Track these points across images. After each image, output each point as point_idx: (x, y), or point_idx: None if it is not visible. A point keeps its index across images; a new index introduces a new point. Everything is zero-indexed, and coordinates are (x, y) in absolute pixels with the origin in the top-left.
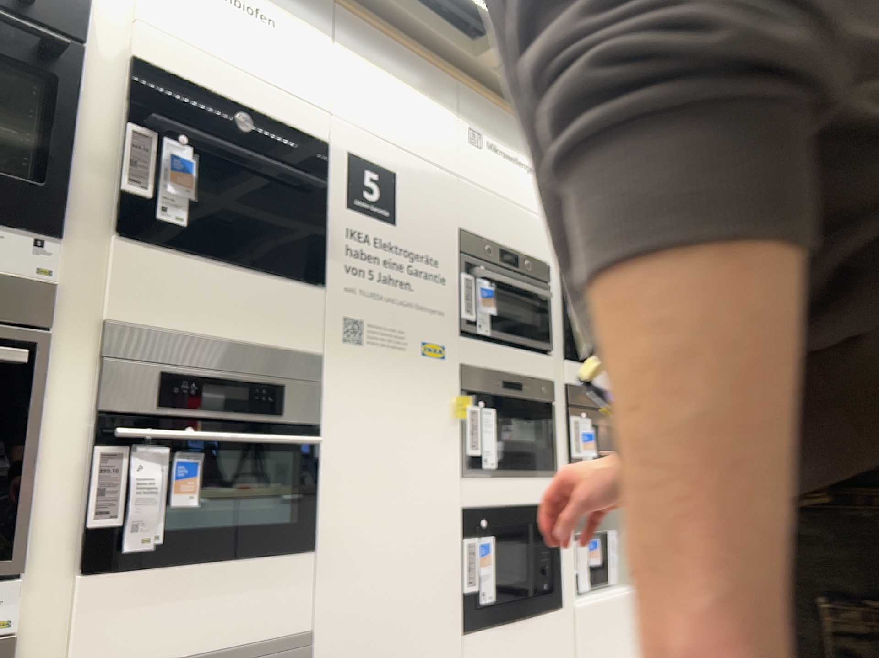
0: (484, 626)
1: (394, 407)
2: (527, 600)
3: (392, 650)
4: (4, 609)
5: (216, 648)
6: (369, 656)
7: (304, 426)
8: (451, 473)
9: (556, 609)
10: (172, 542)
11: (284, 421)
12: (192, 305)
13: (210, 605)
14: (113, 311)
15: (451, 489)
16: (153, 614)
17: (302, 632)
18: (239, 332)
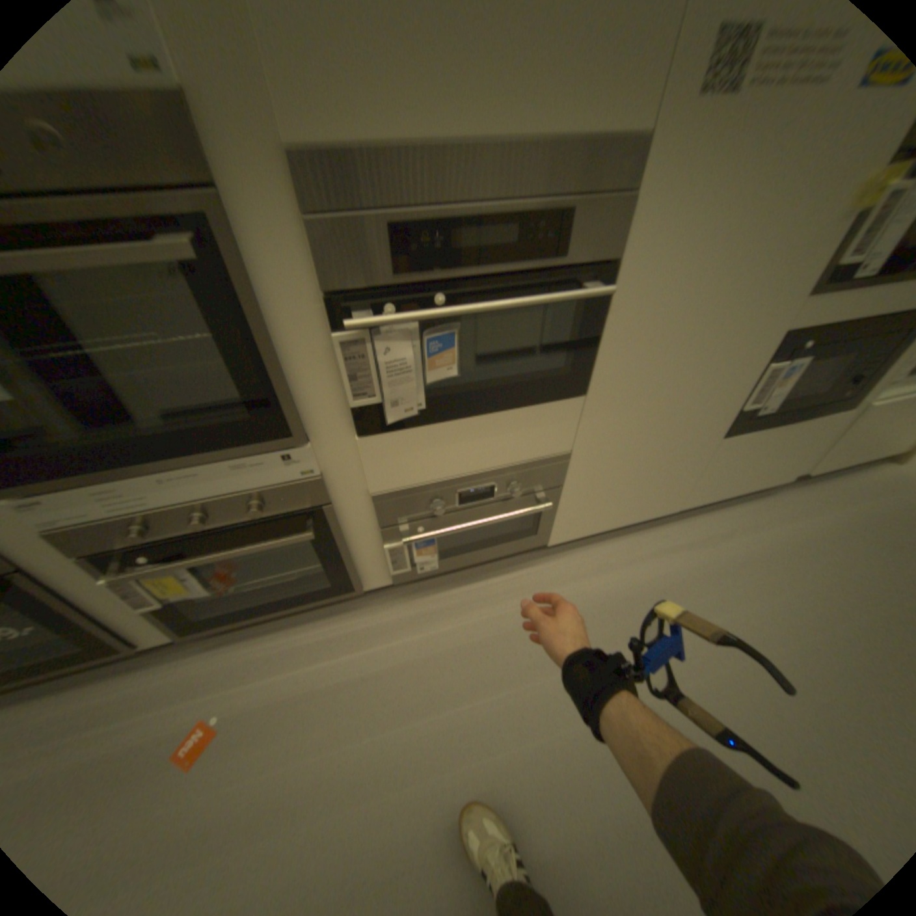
0: (750, 430)
1: (752, 206)
2: (816, 406)
3: (645, 454)
4: (306, 462)
5: (485, 467)
6: (621, 460)
7: (599, 257)
8: (798, 290)
9: (846, 409)
10: (437, 404)
11: (569, 261)
12: (419, 75)
13: (477, 443)
14: (290, 126)
15: (787, 309)
16: (428, 453)
17: (562, 451)
18: (506, 117)
